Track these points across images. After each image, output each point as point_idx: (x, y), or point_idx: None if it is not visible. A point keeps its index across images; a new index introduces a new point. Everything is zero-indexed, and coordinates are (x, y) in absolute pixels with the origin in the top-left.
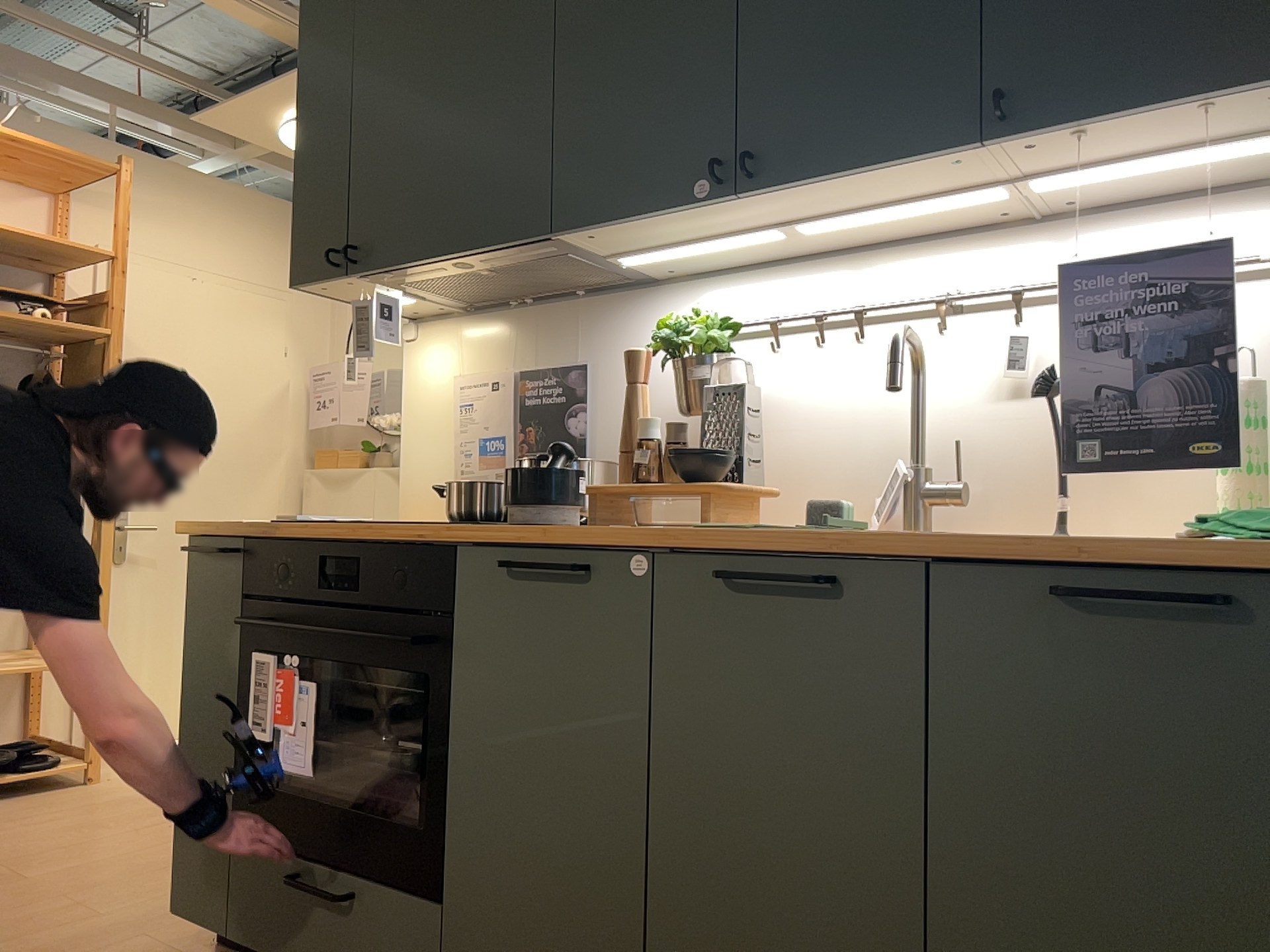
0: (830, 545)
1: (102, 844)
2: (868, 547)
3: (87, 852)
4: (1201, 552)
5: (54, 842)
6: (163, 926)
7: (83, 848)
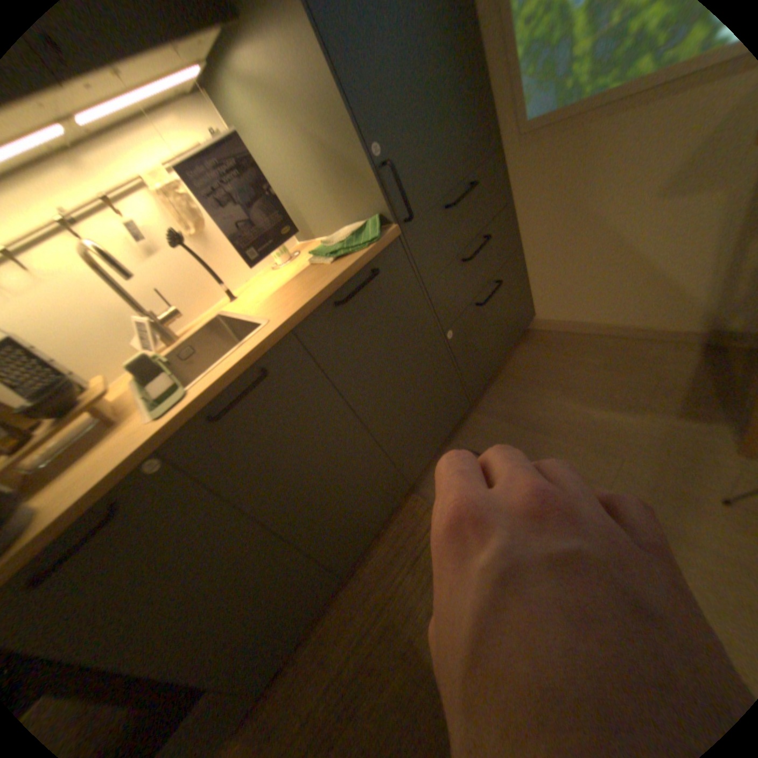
0: (252, 357)
1: None
2: (268, 343)
3: None
4: (365, 259)
5: None
6: None
7: None
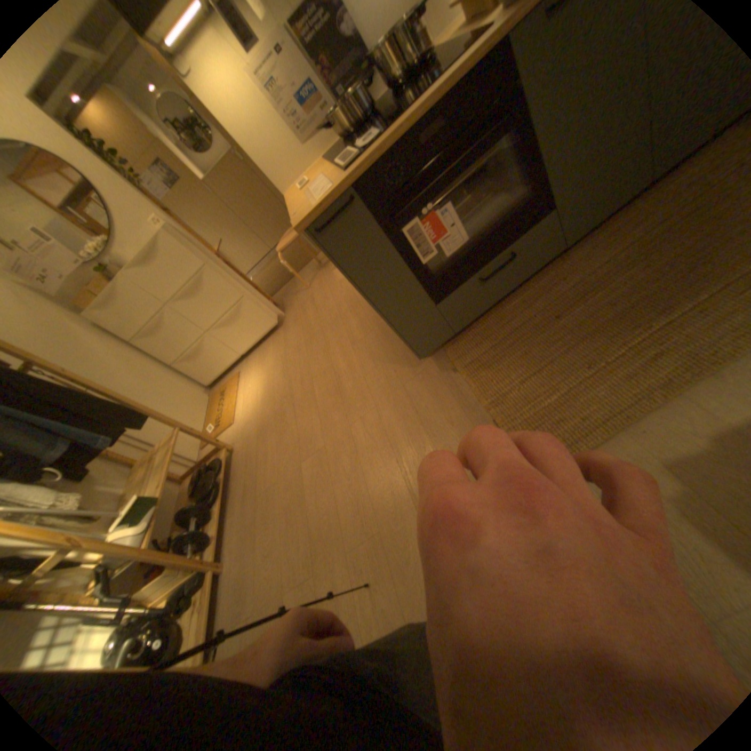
0: None
1: (303, 424)
2: None
3: (308, 427)
4: None
5: (290, 444)
6: (396, 379)
7: (302, 430)
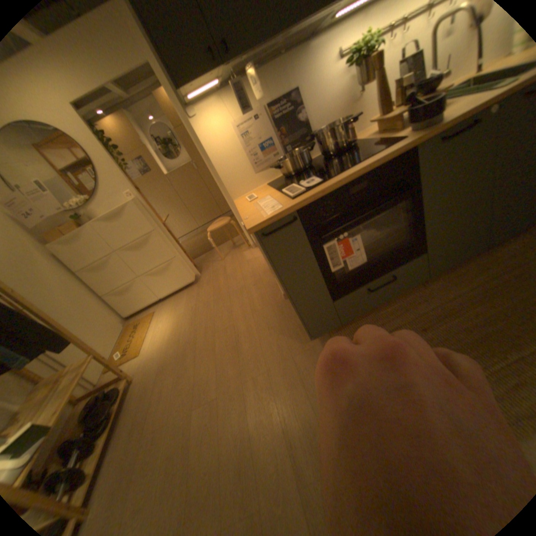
0: None
1: (200, 373)
2: None
3: (204, 377)
4: None
5: (185, 390)
6: (287, 351)
7: (199, 379)
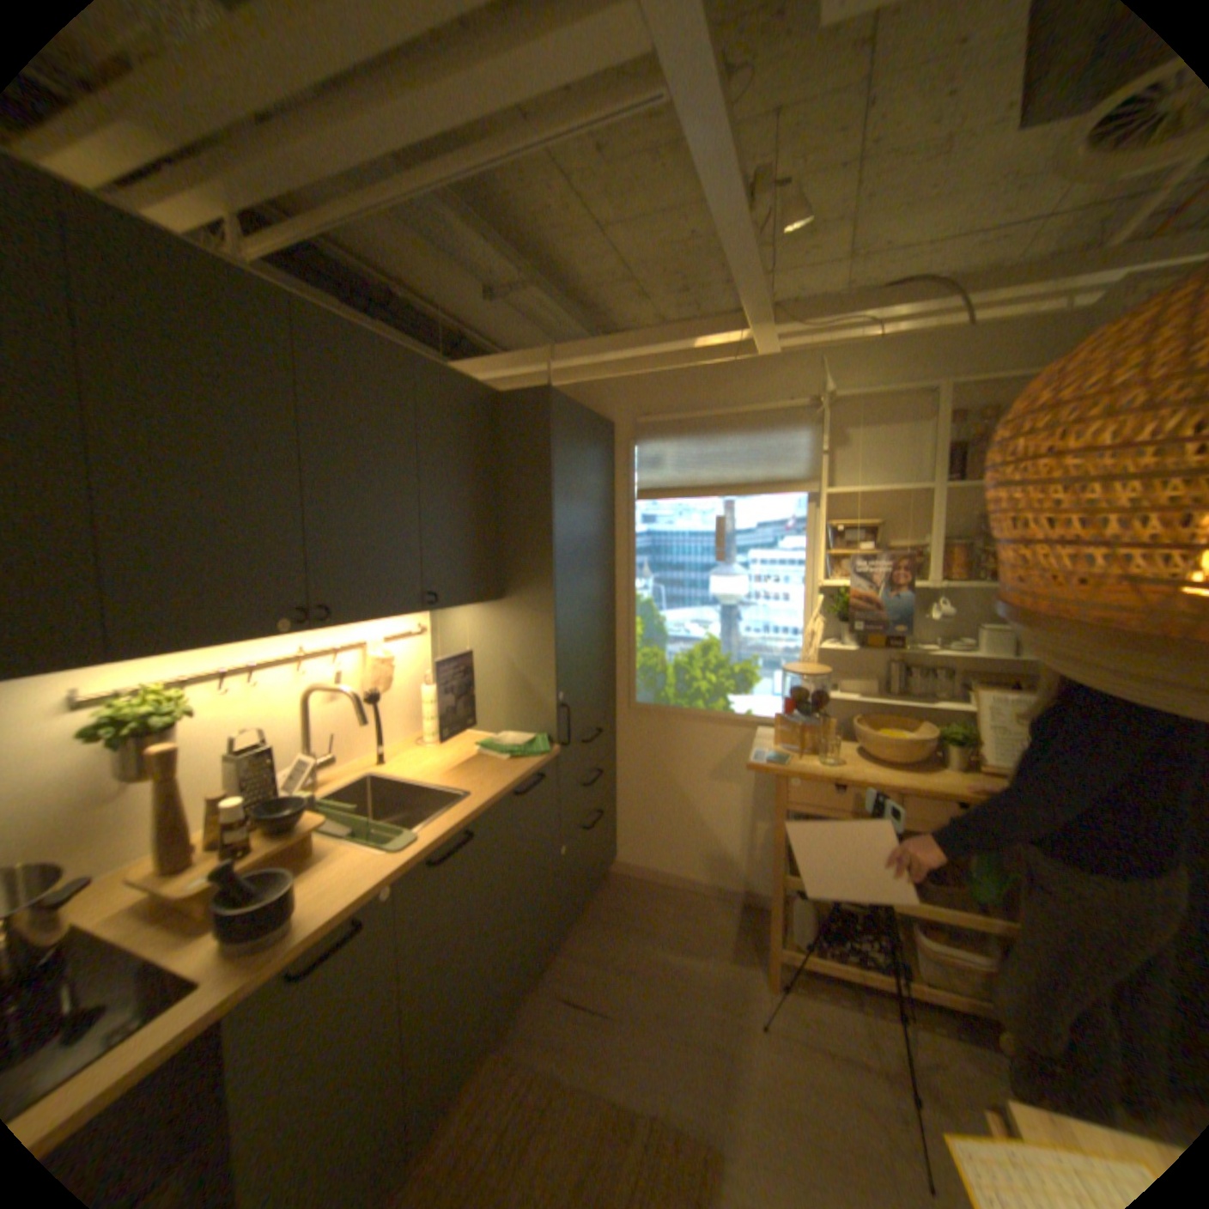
0: (467, 821)
1: None
2: (478, 813)
3: None
4: (539, 767)
5: None
6: None
7: None
